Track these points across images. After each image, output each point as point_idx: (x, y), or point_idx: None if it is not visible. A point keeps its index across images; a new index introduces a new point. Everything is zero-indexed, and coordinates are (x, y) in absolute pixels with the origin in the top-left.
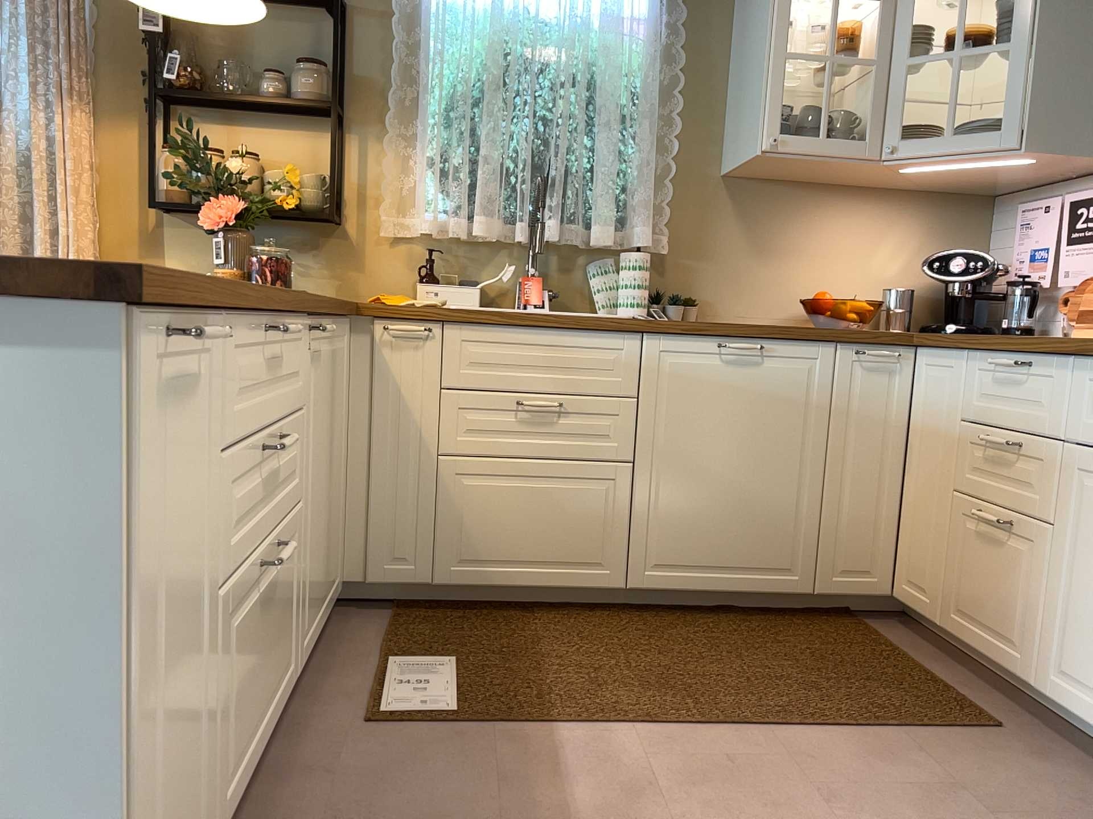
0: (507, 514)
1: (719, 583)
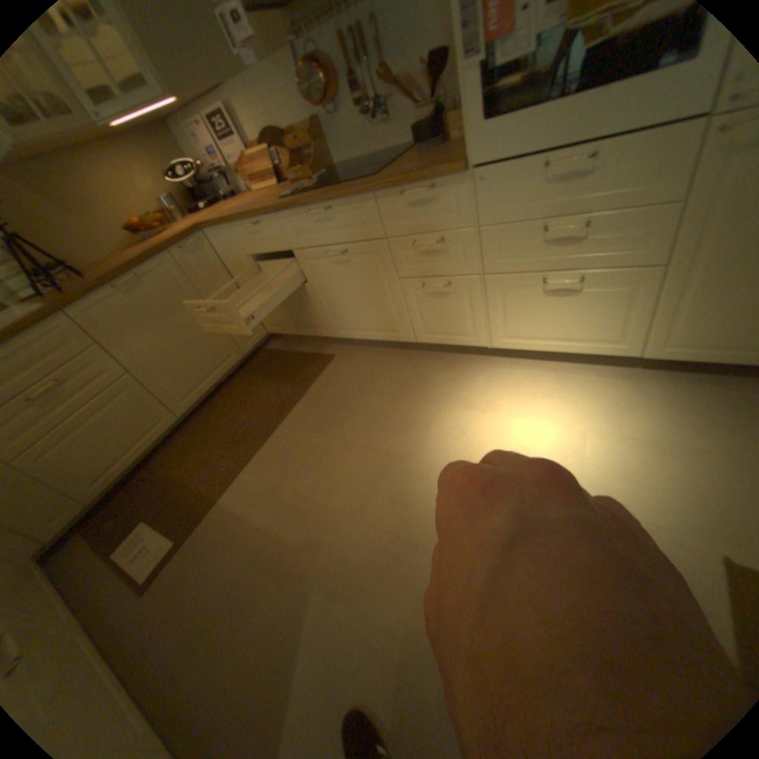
0: (87, 447)
1: (209, 382)
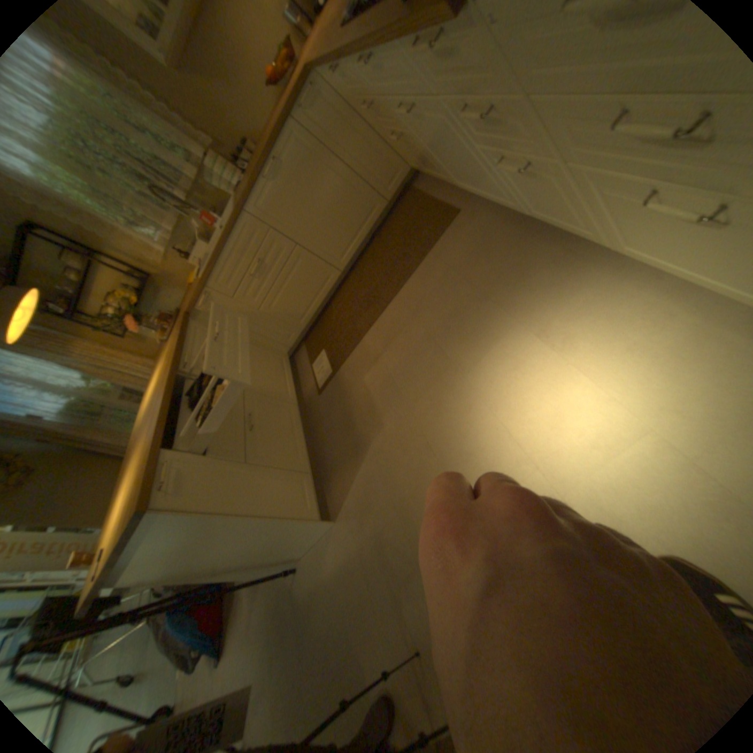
0: (292, 297)
1: (360, 237)
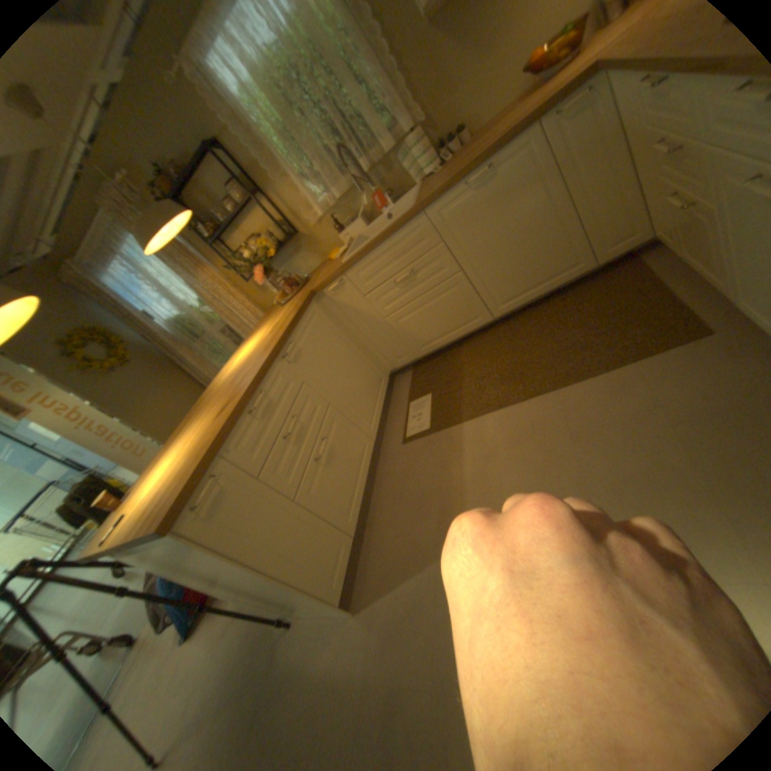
0: (425, 322)
1: (539, 292)
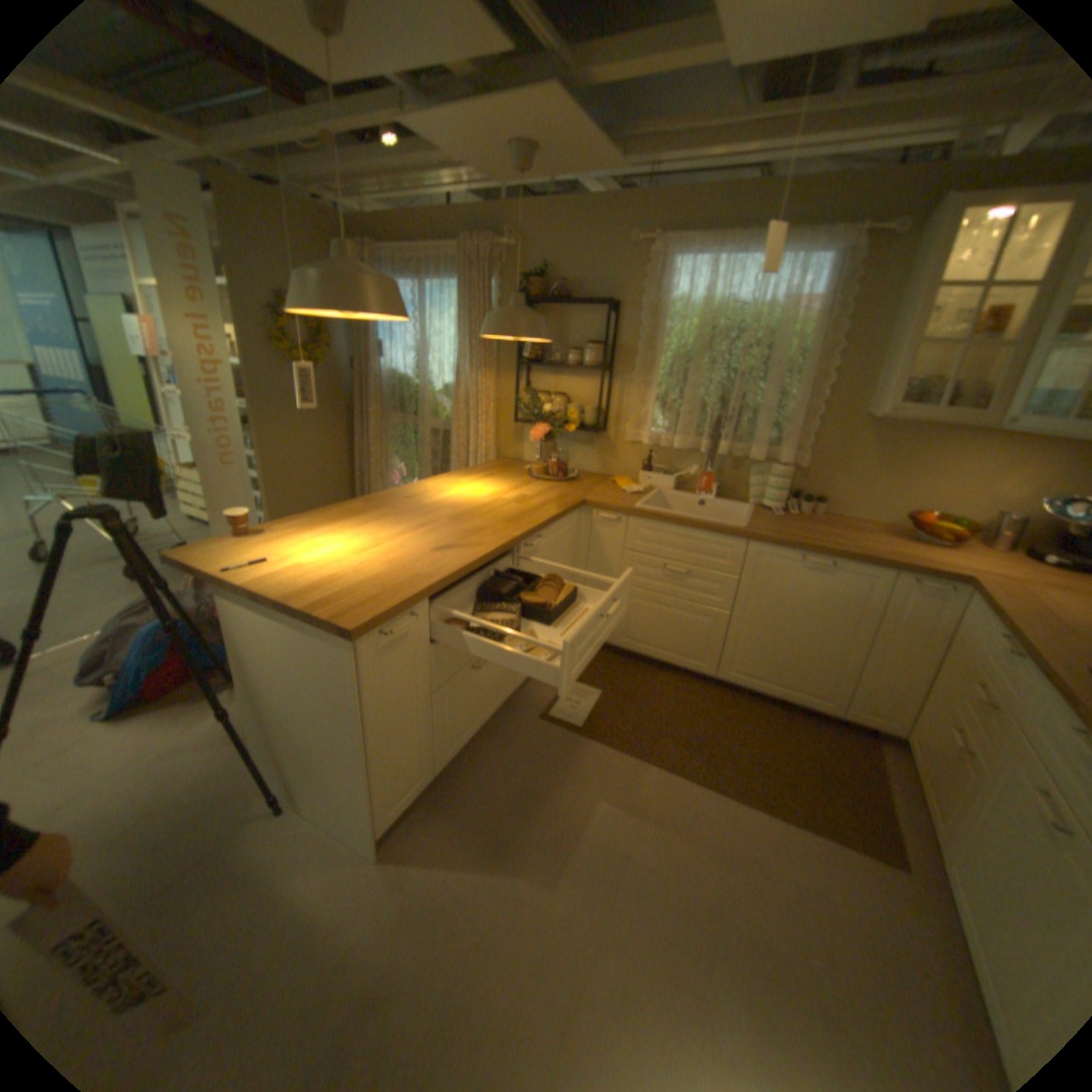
0: (652, 621)
1: (775, 693)
